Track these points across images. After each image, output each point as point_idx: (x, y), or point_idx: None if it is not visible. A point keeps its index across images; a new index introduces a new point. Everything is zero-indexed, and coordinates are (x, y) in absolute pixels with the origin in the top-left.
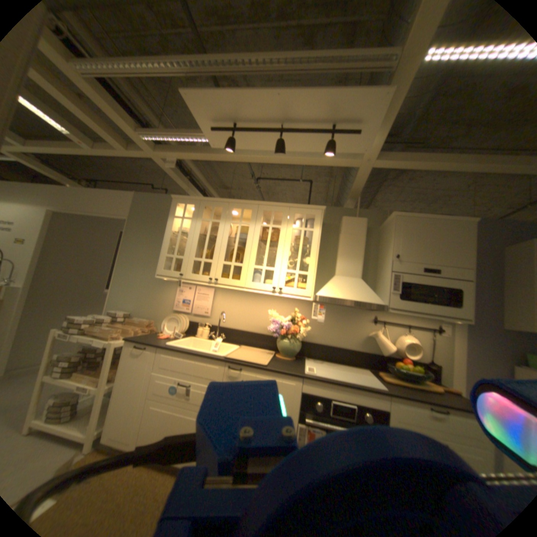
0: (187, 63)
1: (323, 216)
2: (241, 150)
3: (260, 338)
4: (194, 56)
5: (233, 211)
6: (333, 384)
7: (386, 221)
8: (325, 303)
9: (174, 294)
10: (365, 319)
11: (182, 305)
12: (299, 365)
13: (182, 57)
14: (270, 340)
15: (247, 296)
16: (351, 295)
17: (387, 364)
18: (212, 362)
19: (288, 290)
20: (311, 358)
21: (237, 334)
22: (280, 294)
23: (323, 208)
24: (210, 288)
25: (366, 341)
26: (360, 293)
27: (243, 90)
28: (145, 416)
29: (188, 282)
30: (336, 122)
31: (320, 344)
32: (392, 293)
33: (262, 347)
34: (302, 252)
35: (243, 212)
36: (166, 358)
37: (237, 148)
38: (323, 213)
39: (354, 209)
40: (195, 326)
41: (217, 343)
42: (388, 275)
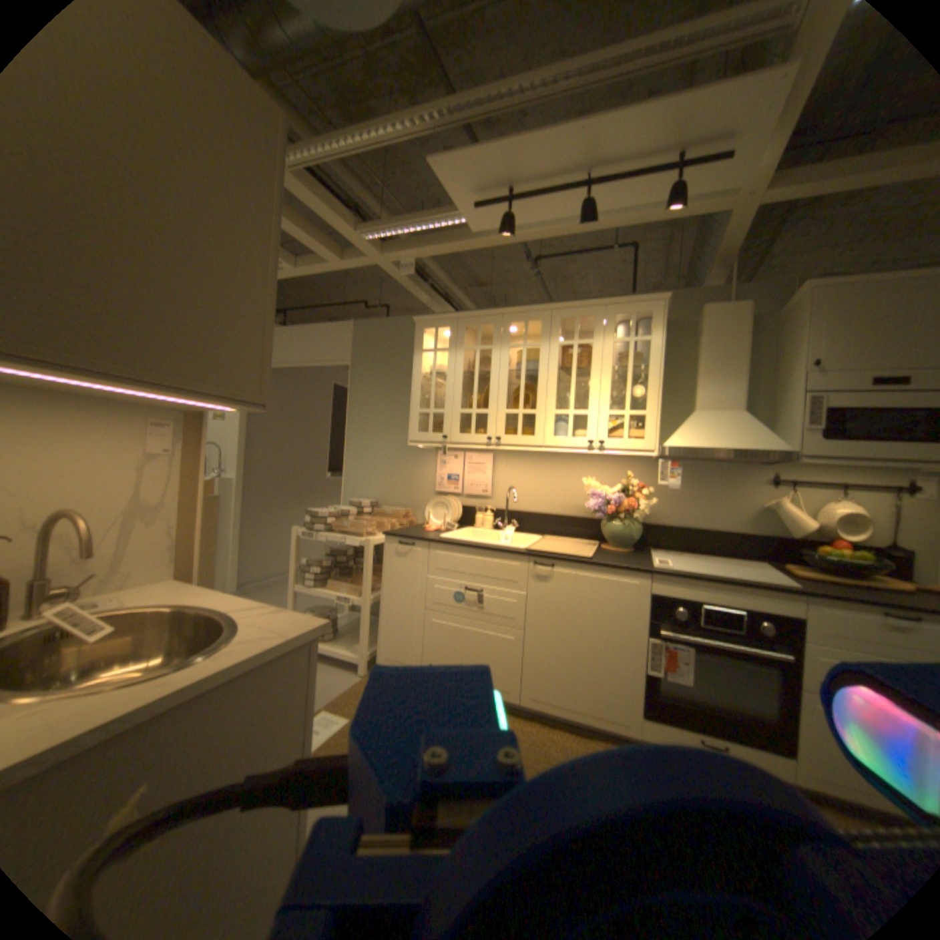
0: (434, 113)
1: (667, 310)
2: (516, 224)
3: (573, 523)
4: (444, 100)
5: (509, 326)
6: (703, 580)
7: (793, 300)
8: (680, 460)
9: (433, 468)
10: (756, 481)
11: (448, 483)
12: (643, 558)
13: (427, 105)
14: (590, 525)
15: (545, 461)
16: (729, 440)
17: (801, 550)
18: (508, 557)
19: (615, 444)
20: (661, 549)
21: (536, 519)
22: (601, 451)
23: (668, 296)
24: (486, 454)
25: (761, 517)
26: (745, 435)
27: (524, 134)
28: (427, 631)
29: (451, 449)
30: (686, 147)
31: (676, 527)
32: (808, 429)
33: (578, 537)
34: (633, 378)
35: (526, 326)
36: (443, 556)
37: (514, 224)
38: (668, 305)
39: (726, 286)
40: (471, 513)
41: (508, 535)
42: (798, 399)
